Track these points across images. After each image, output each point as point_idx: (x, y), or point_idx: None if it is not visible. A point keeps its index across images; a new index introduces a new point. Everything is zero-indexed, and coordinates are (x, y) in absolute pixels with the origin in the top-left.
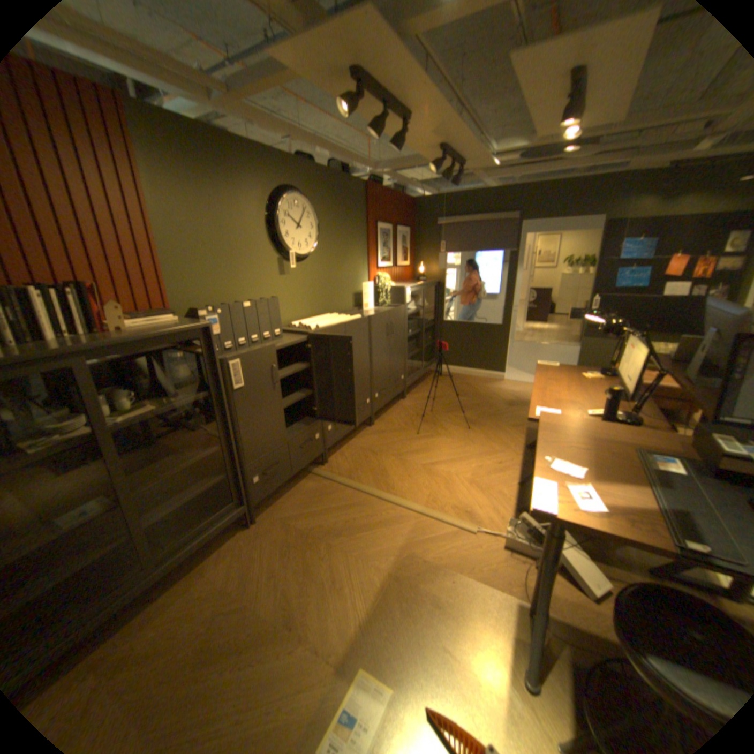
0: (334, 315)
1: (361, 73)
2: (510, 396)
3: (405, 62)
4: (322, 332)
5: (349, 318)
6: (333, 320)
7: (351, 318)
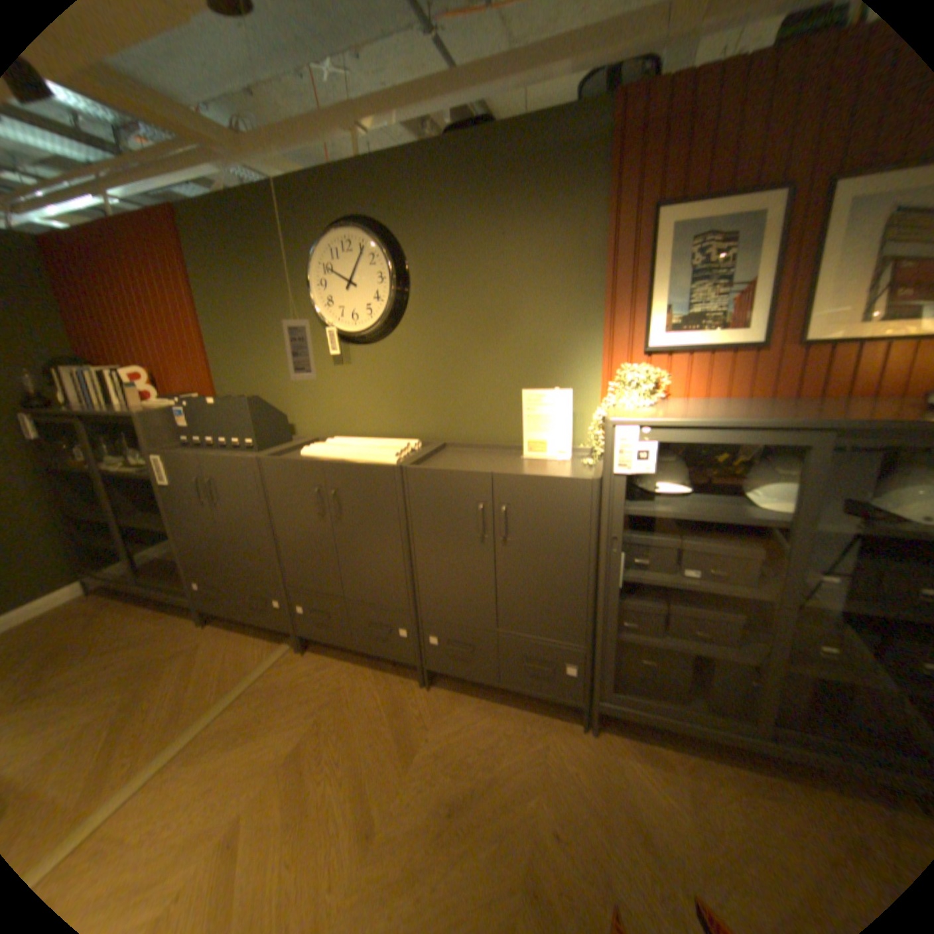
0: (399, 444)
1: None
2: None
3: None
4: (270, 463)
5: (366, 457)
6: (351, 452)
7: (372, 458)
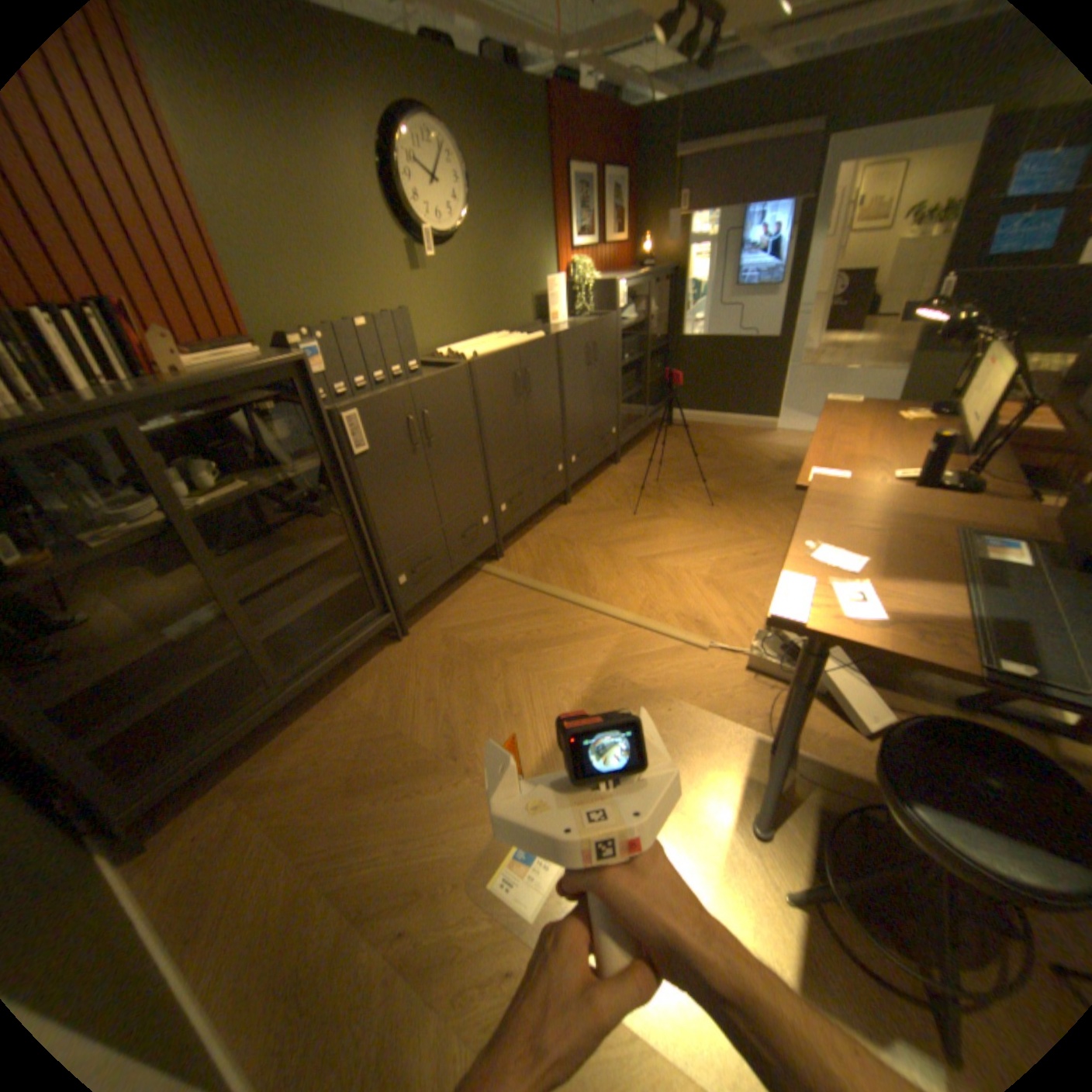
0: (503, 334)
1: None
2: (783, 455)
3: None
4: (483, 363)
5: (525, 338)
6: (501, 342)
7: (529, 337)
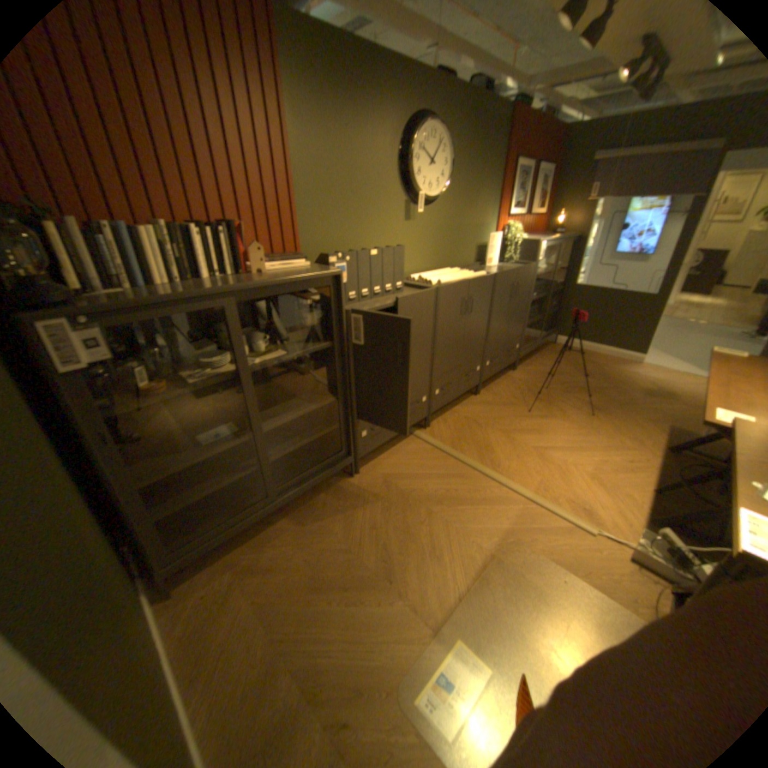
0: (455, 269)
1: None
2: (649, 384)
3: None
4: (445, 289)
5: (473, 274)
6: (455, 276)
7: (475, 274)
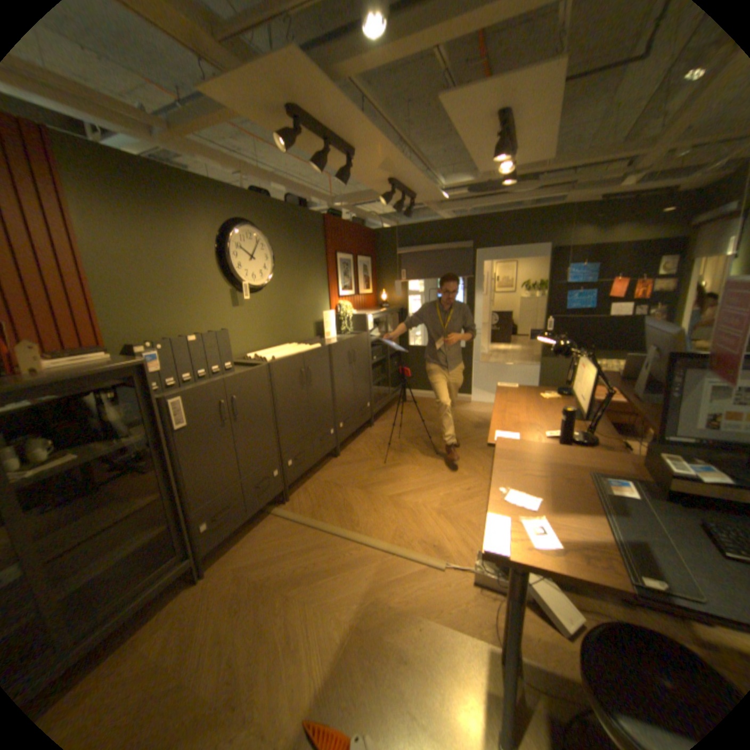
0: (293, 344)
1: (296, 110)
2: (477, 418)
3: (338, 100)
4: (277, 363)
5: (307, 348)
6: (291, 350)
7: (310, 347)
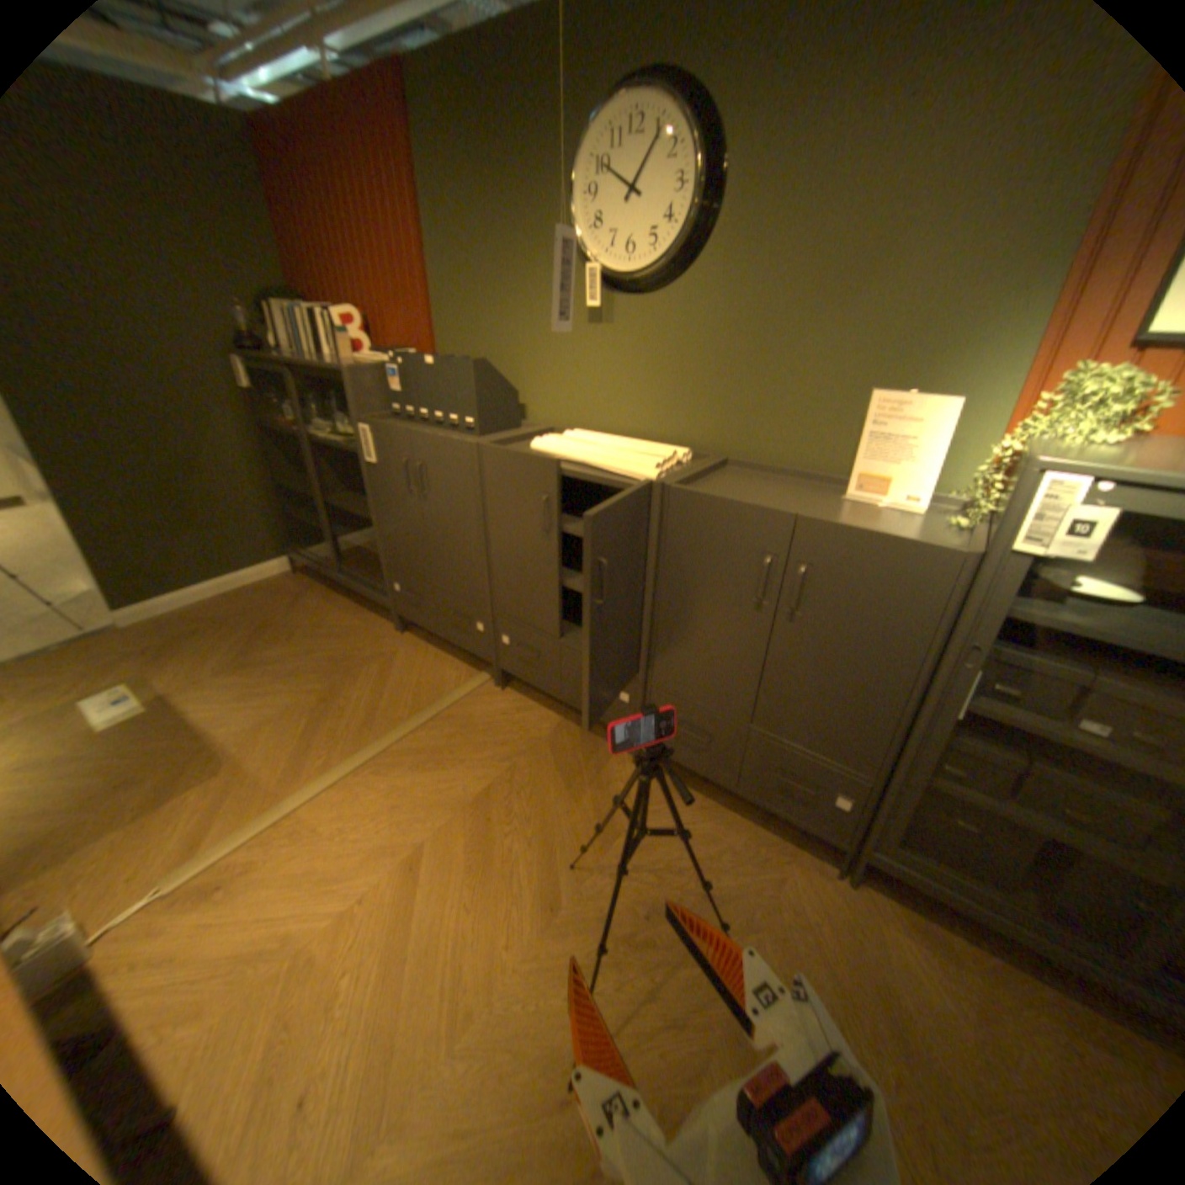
0: (664, 450)
1: None
2: None
3: None
4: (493, 452)
5: (617, 462)
6: (597, 452)
7: (625, 465)
